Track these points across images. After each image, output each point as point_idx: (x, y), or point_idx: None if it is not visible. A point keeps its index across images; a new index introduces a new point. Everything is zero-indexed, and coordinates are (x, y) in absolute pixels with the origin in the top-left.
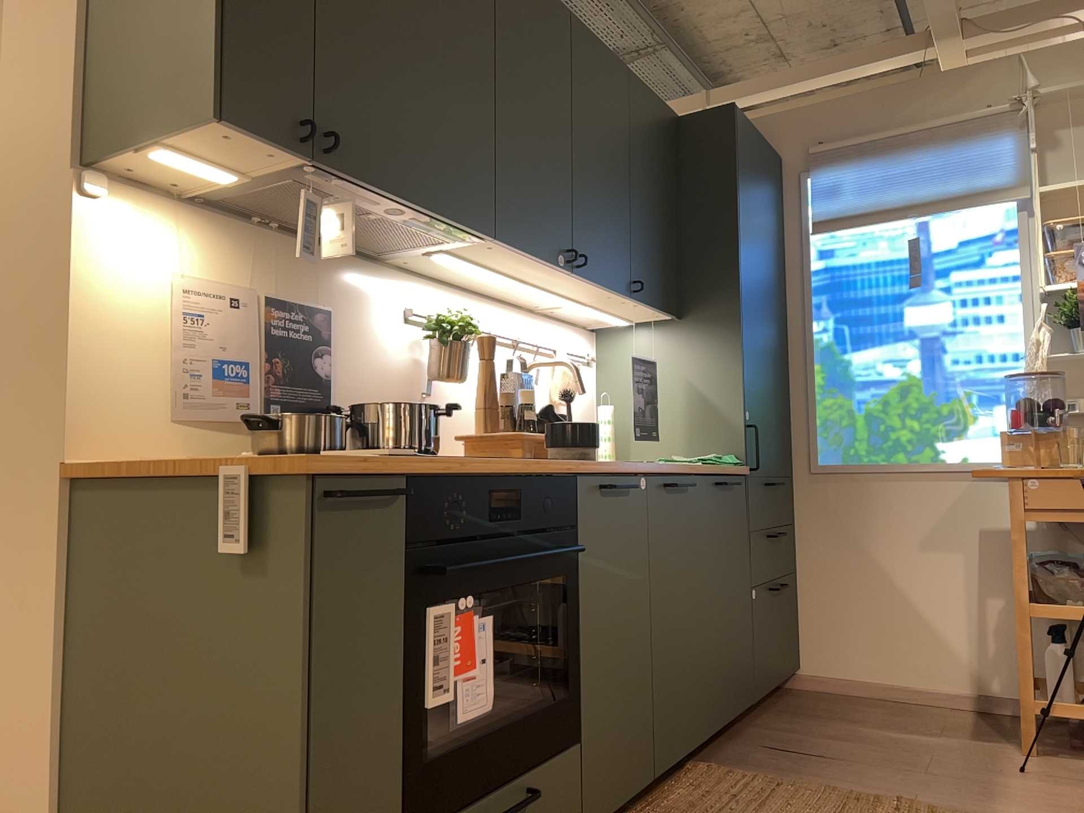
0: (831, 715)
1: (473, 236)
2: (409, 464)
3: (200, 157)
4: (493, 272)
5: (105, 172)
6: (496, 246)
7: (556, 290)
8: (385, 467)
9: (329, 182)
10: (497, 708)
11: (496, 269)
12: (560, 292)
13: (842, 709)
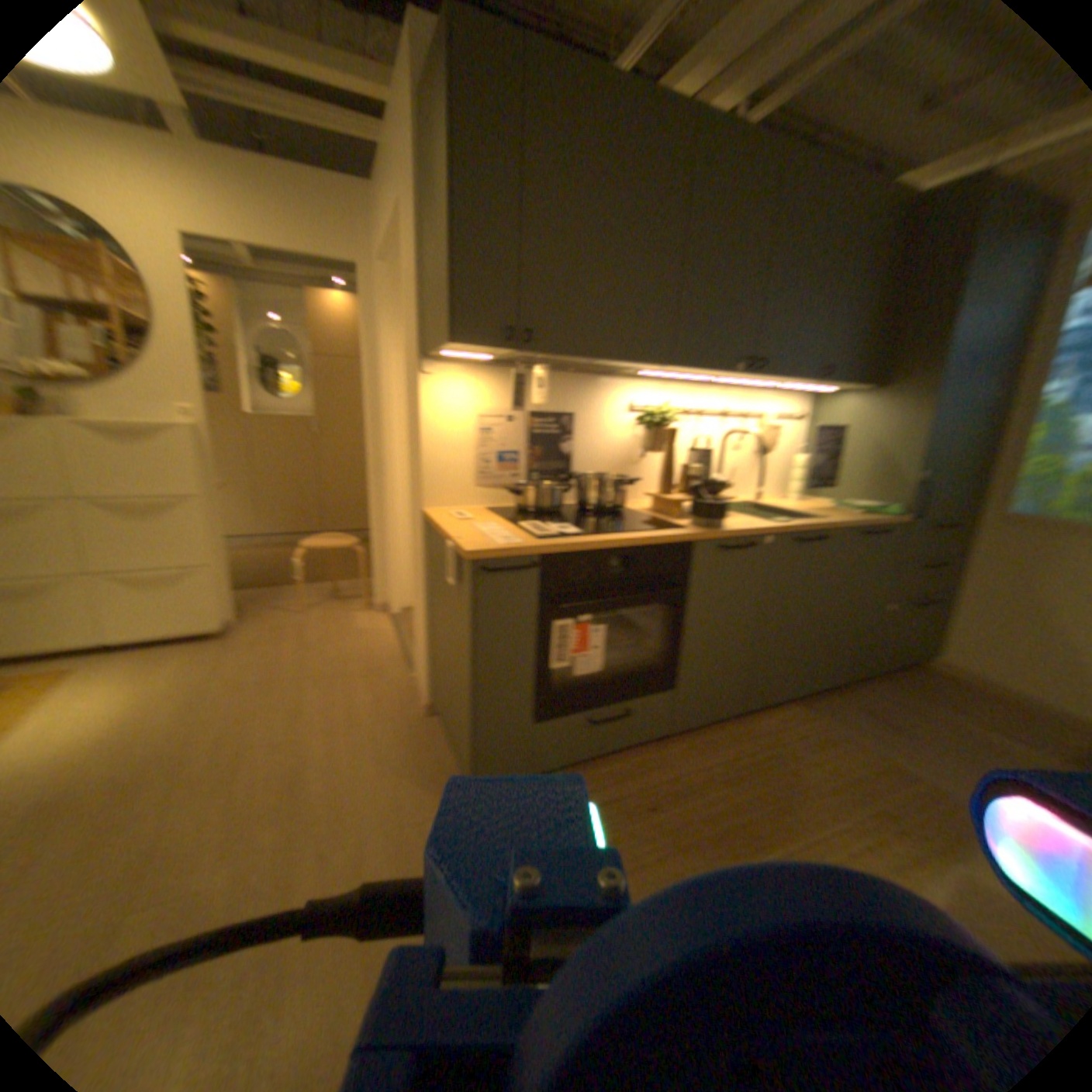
0: (945, 699)
1: (659, 363)
2: (543, 548)
3: (466, 350)
4: (694, 374)
5: (435, 356)
6: (680, 365)
7: (754, 377)
8: (526, 551)
9: (538, 354)
10: (621, 662)
11: (694, 372)
12: (757, 378)
13: (960, 697)
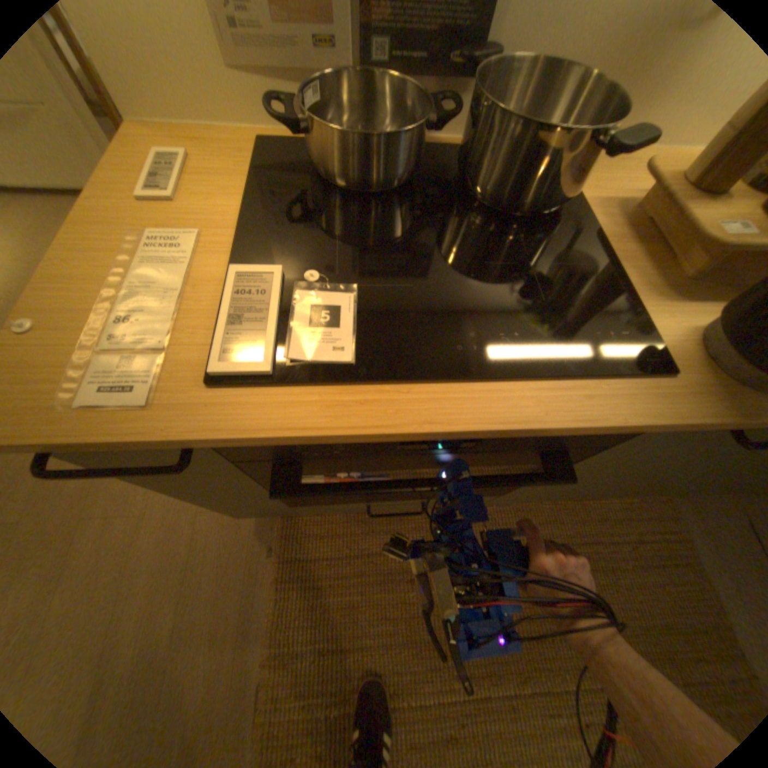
0: None
1: None
2: (180, 445)
3: None
4: None
5: None
6: None
7: None
8: (133, 445)
9: None
10: None
11: None
12: None
13: None
